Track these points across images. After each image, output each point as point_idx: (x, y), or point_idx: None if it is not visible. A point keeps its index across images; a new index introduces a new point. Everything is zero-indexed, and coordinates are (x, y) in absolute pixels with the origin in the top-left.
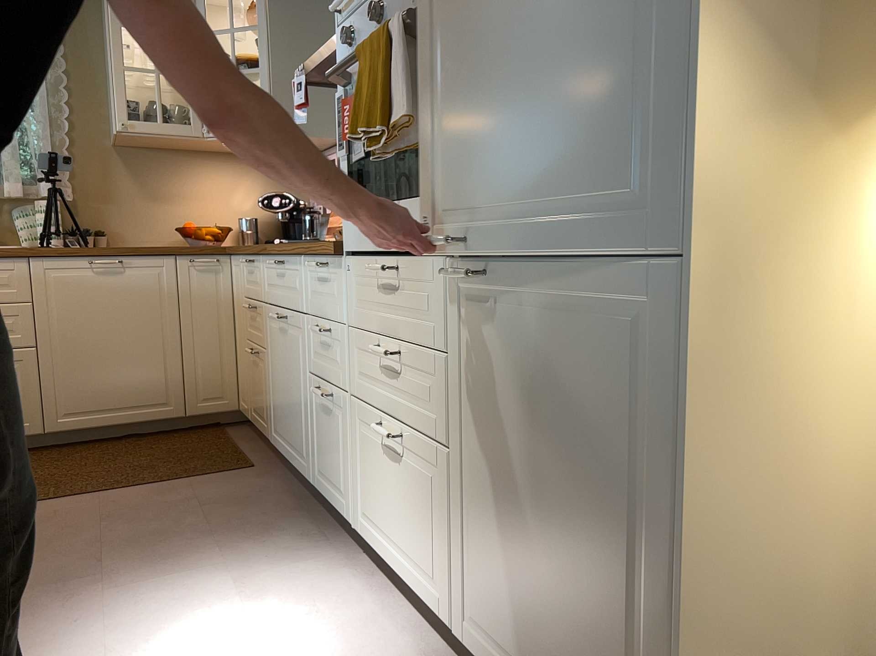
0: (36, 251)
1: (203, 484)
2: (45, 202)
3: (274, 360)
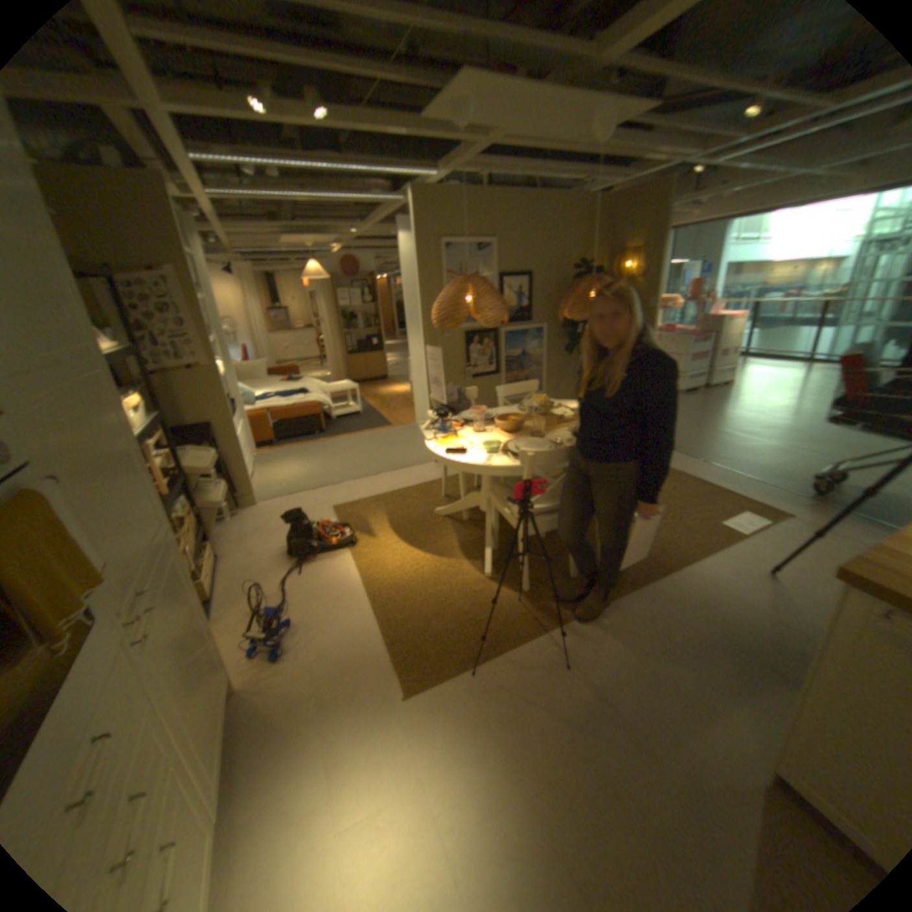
0: None
1: None
2: None
3: None
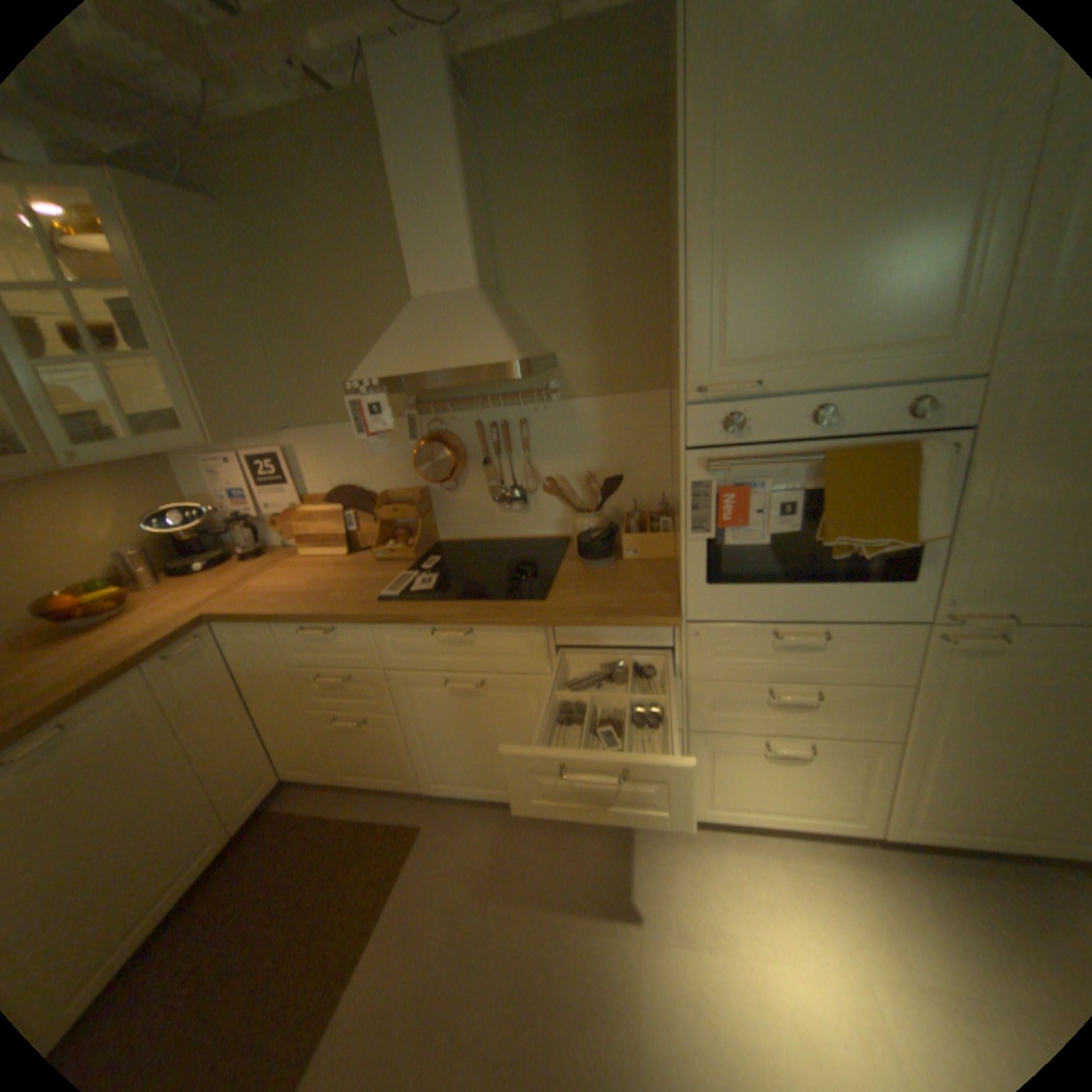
0: None
1: (418, 891)
2: None
3: (435, 723)
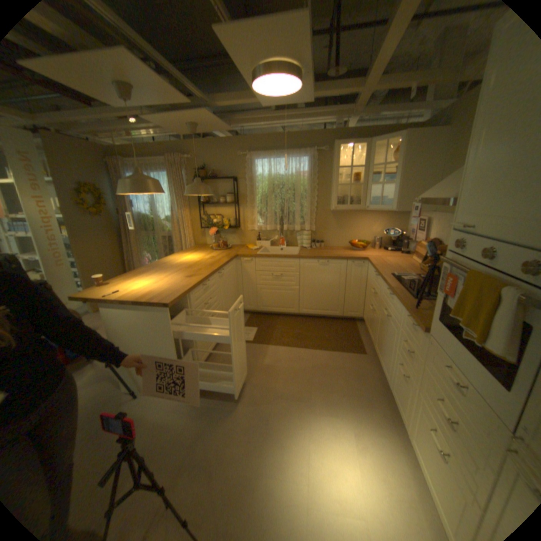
0: (301, 257)
1: (346, 358)
2: (305, 232)
3: (381, 323)
